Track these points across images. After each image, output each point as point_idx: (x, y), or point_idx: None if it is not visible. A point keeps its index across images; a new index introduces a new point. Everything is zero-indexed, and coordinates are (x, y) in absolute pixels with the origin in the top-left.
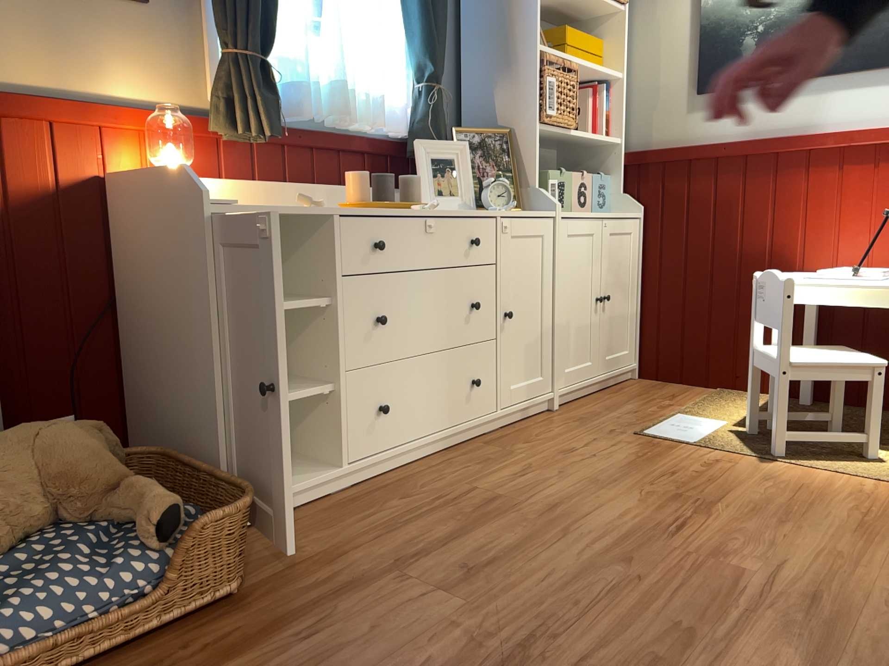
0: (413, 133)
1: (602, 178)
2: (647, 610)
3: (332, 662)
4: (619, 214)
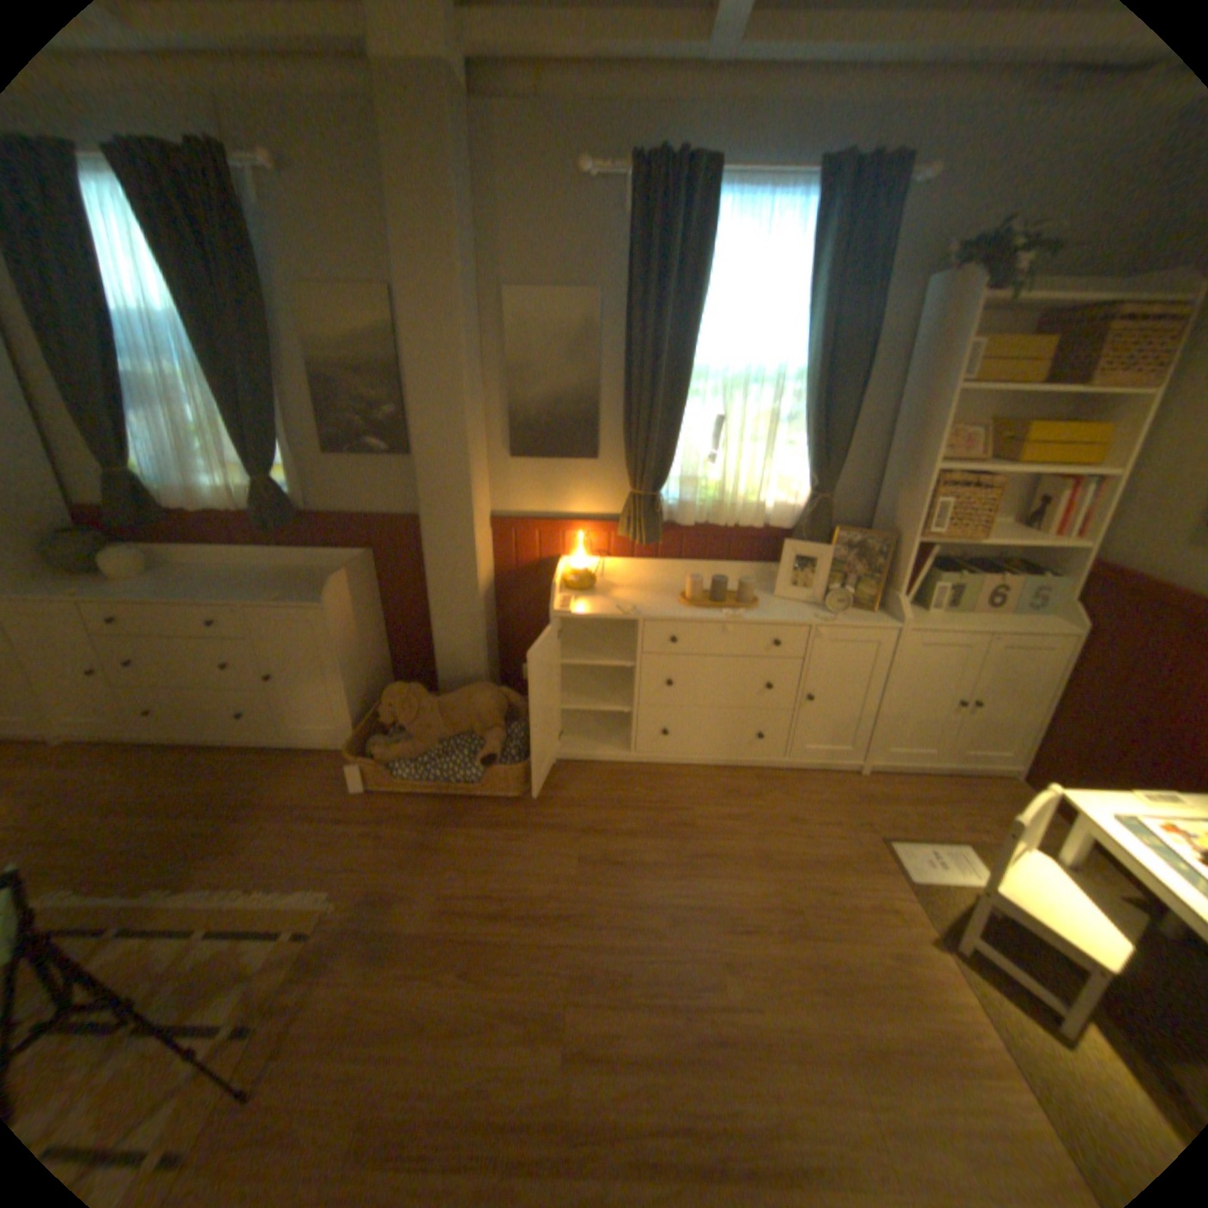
0: (797, 526)
1: (1060, 575)
2: (635, 956)
3: (503, 859)
4: (1043, 627)
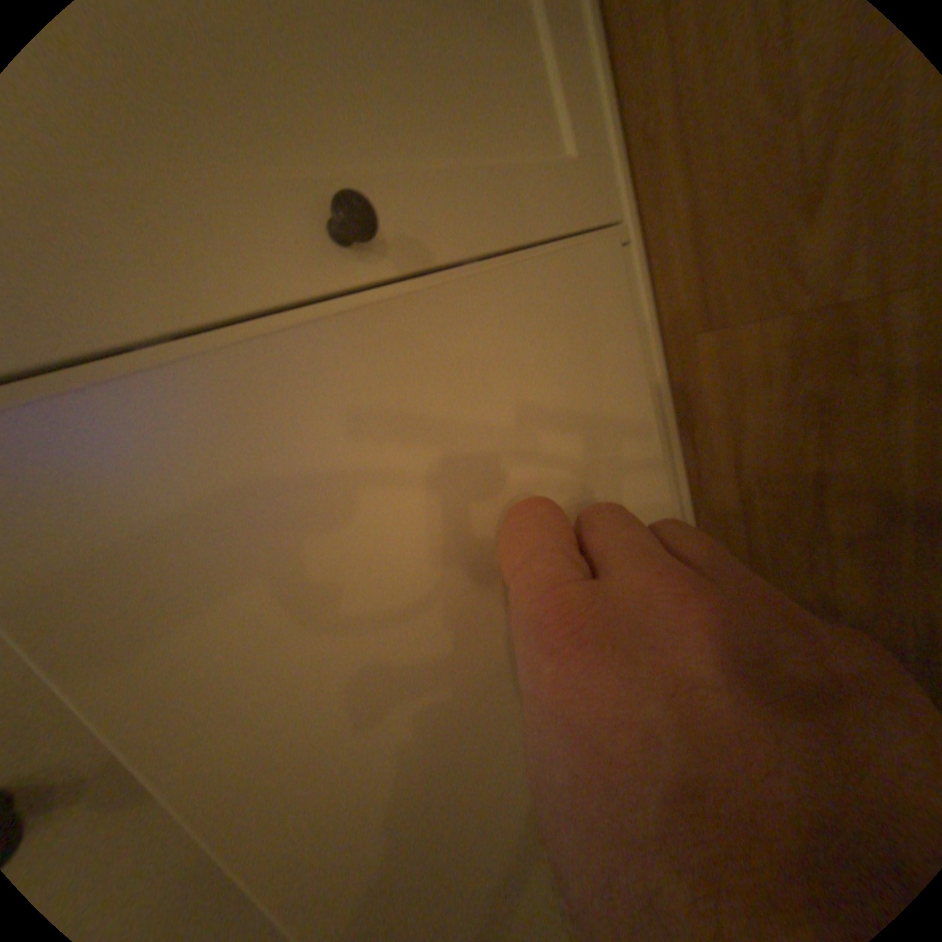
0: None
1: None
2: None
3: None
4: None
